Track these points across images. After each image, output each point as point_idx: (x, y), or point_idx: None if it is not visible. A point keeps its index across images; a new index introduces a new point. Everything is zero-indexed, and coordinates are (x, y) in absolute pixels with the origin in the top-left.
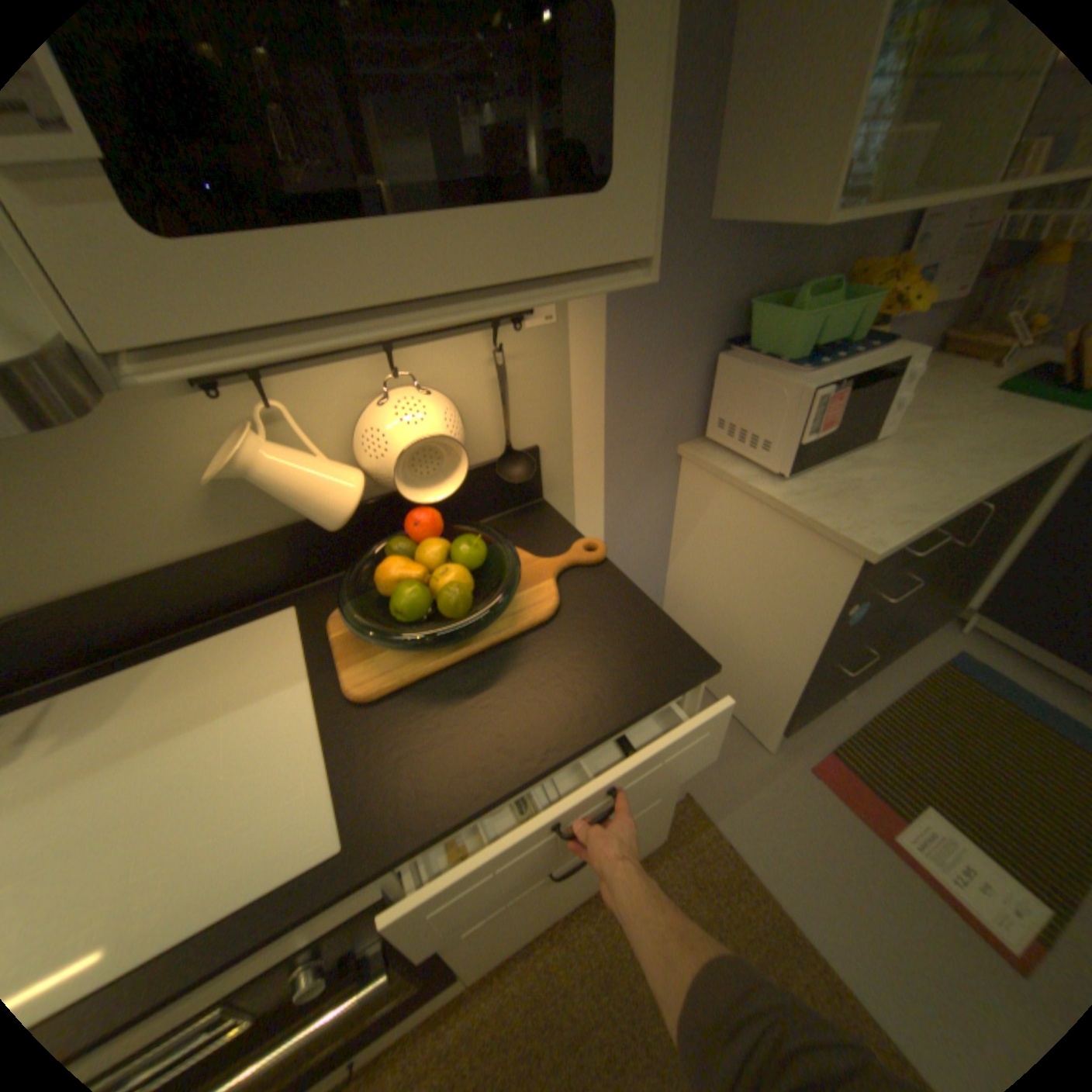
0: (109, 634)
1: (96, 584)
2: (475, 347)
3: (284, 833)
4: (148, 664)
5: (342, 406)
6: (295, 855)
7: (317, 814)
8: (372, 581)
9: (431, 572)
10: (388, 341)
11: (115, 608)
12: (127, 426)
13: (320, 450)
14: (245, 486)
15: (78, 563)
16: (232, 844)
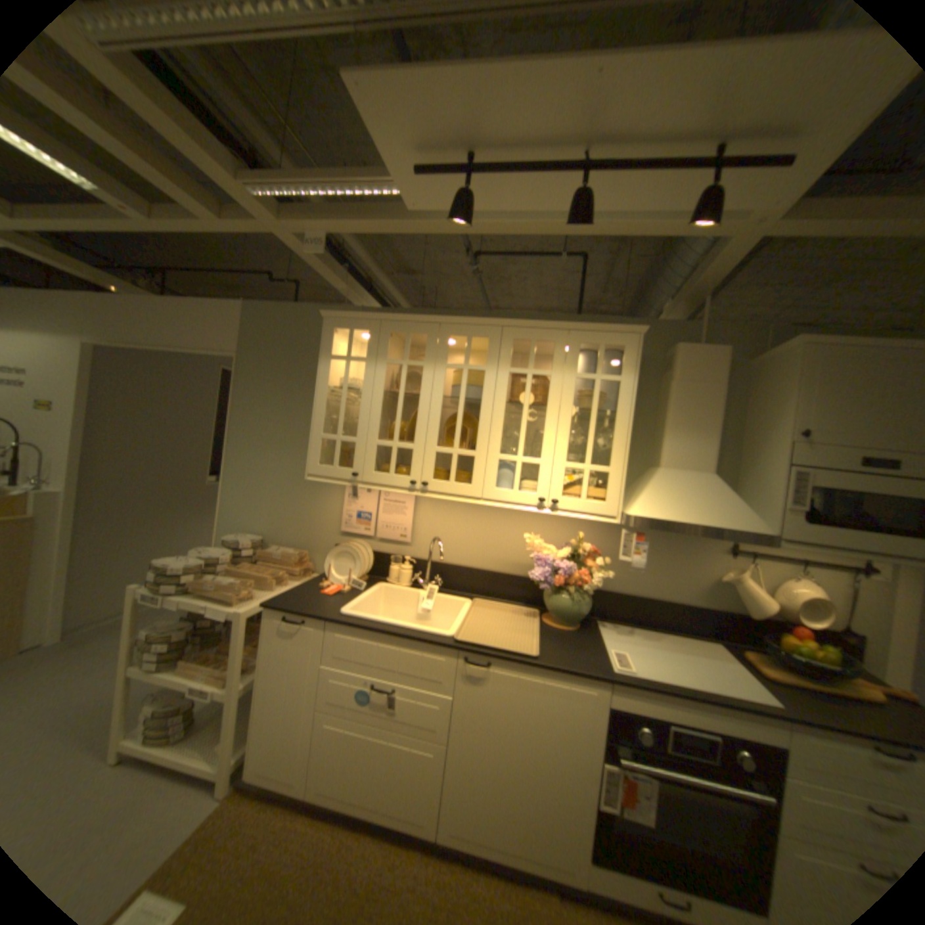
0: (653, 619)
1: (662, 600)
2: (843, 579)
3: (756, 696)
4: (661, 636)
5: (775, 579)
6: (764, 702)
7: (769, 698)
8: (784, 642)
9: (812, 653)
10: (807, 563)
11: (661, 611)
12: (705, 558)
13: (766, 589)
14: (725, 591)
15: (663, 591)
16: (732, 690)
